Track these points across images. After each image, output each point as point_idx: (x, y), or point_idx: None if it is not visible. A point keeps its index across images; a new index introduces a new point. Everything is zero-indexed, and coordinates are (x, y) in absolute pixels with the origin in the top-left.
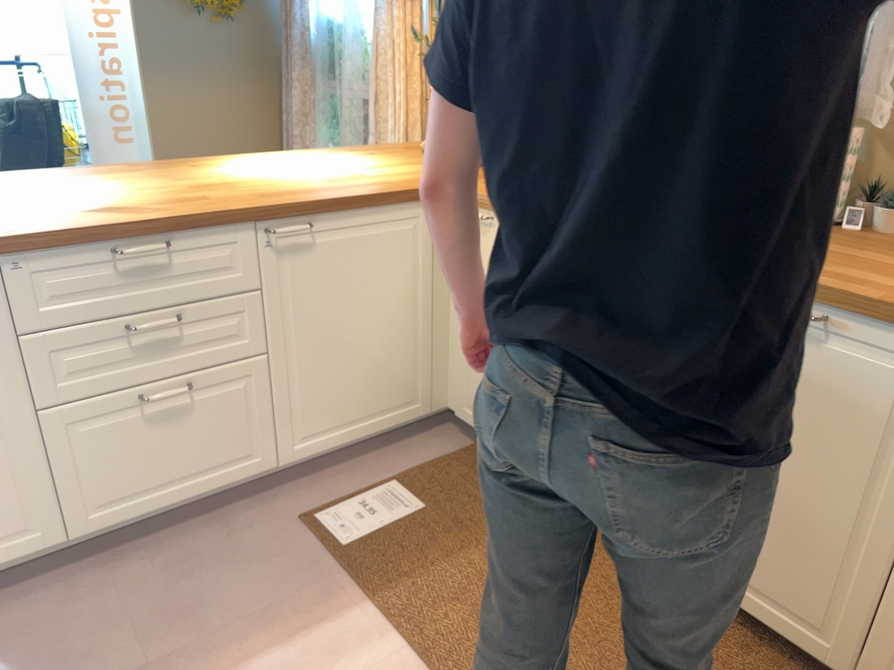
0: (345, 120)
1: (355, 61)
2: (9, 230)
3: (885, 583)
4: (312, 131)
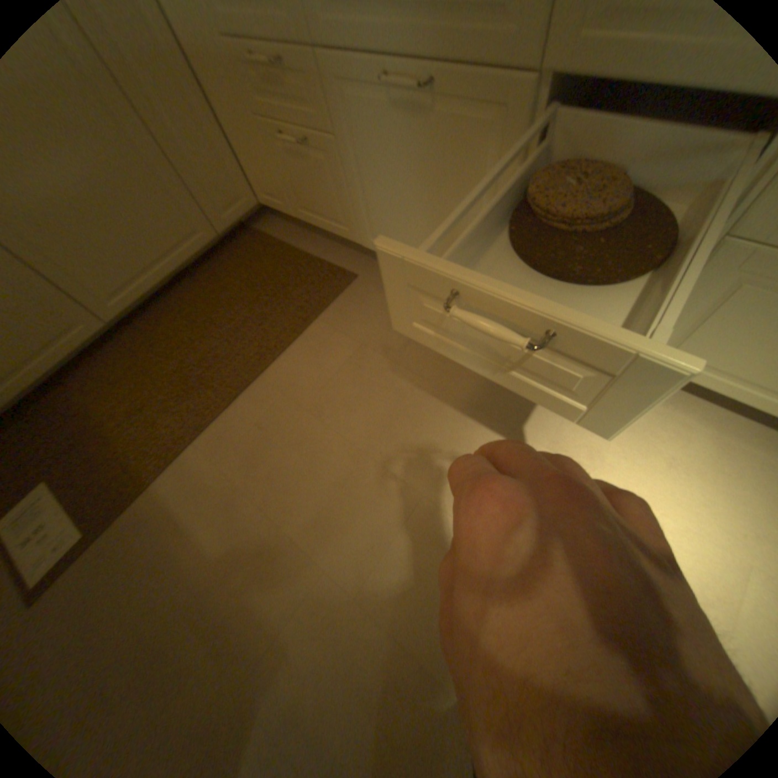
0: None
1: None
2: None
3: (173, 173)
4: None
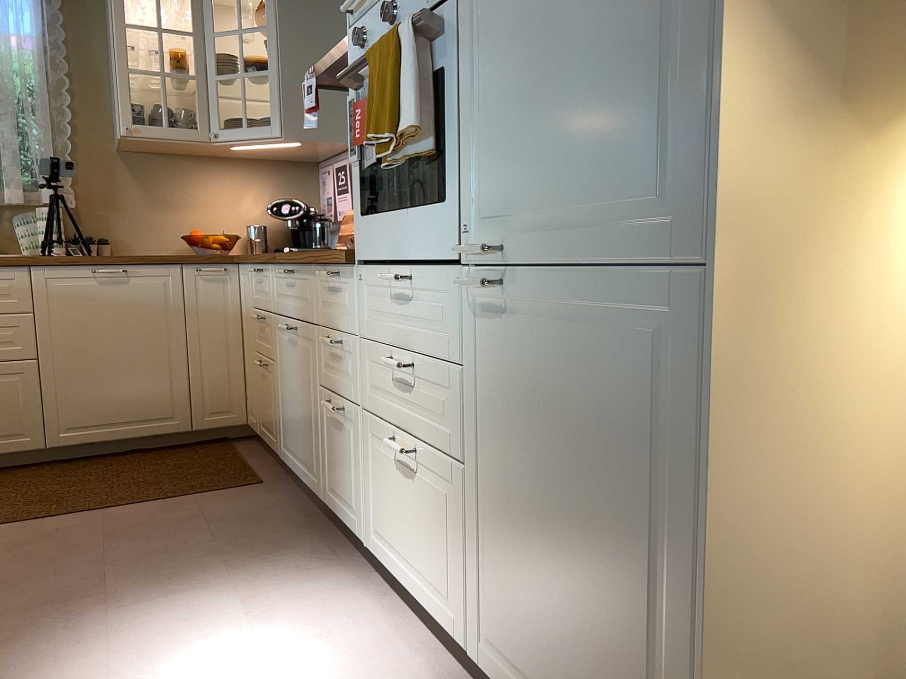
0: None
1: None
2: None
3: (187, 374)
4: None
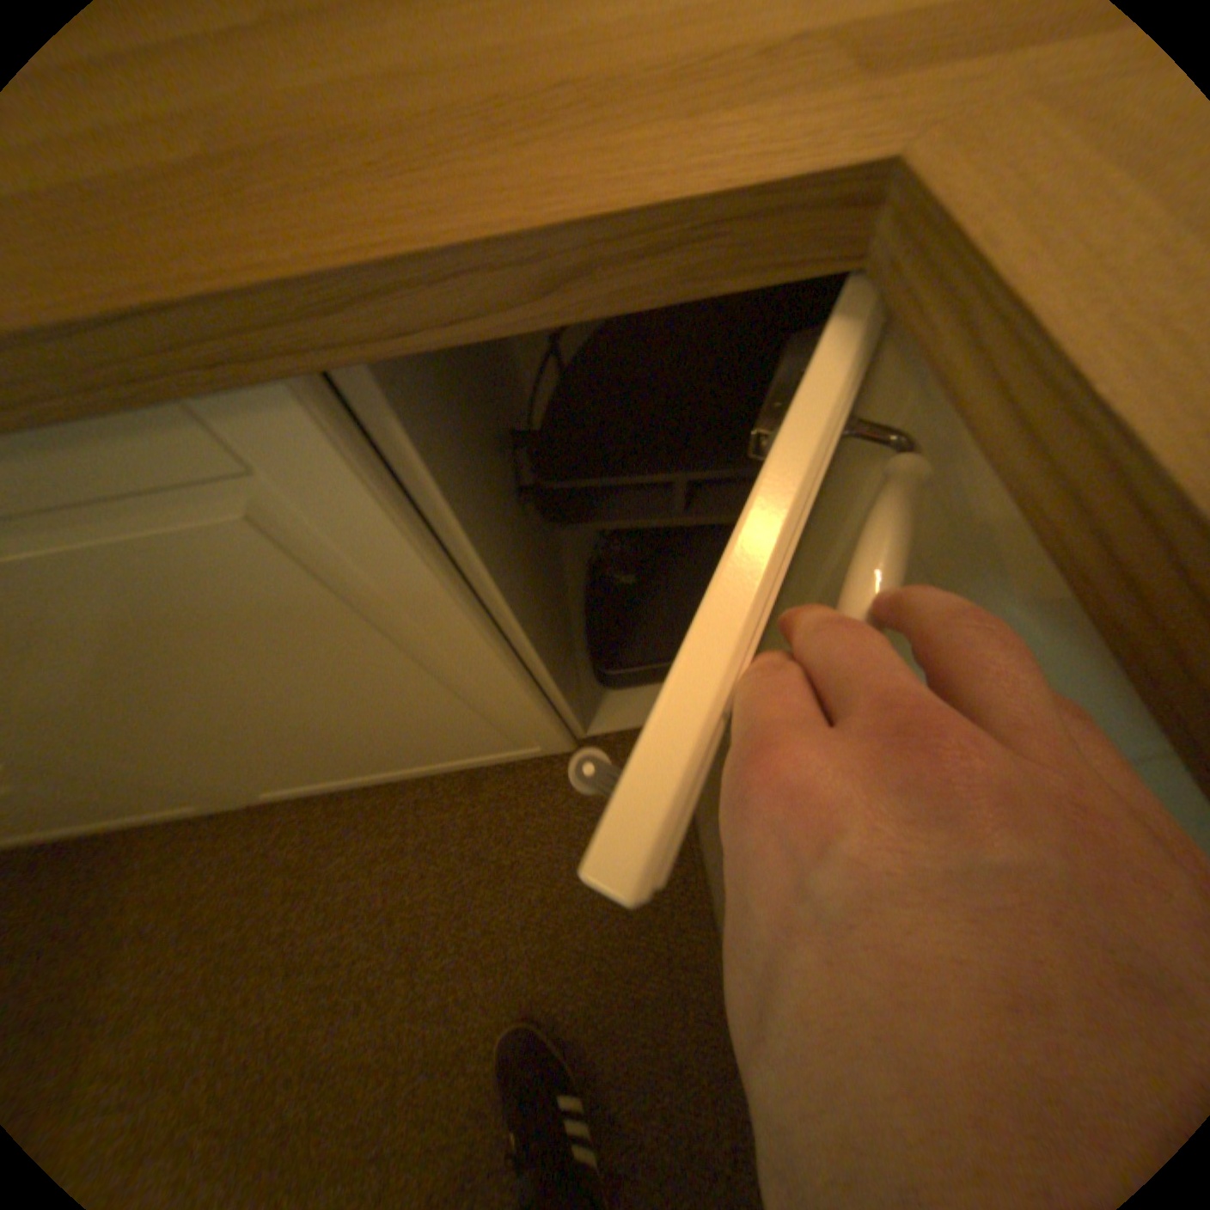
0: None
1: None
2: None
3: (538, 707)
4: None
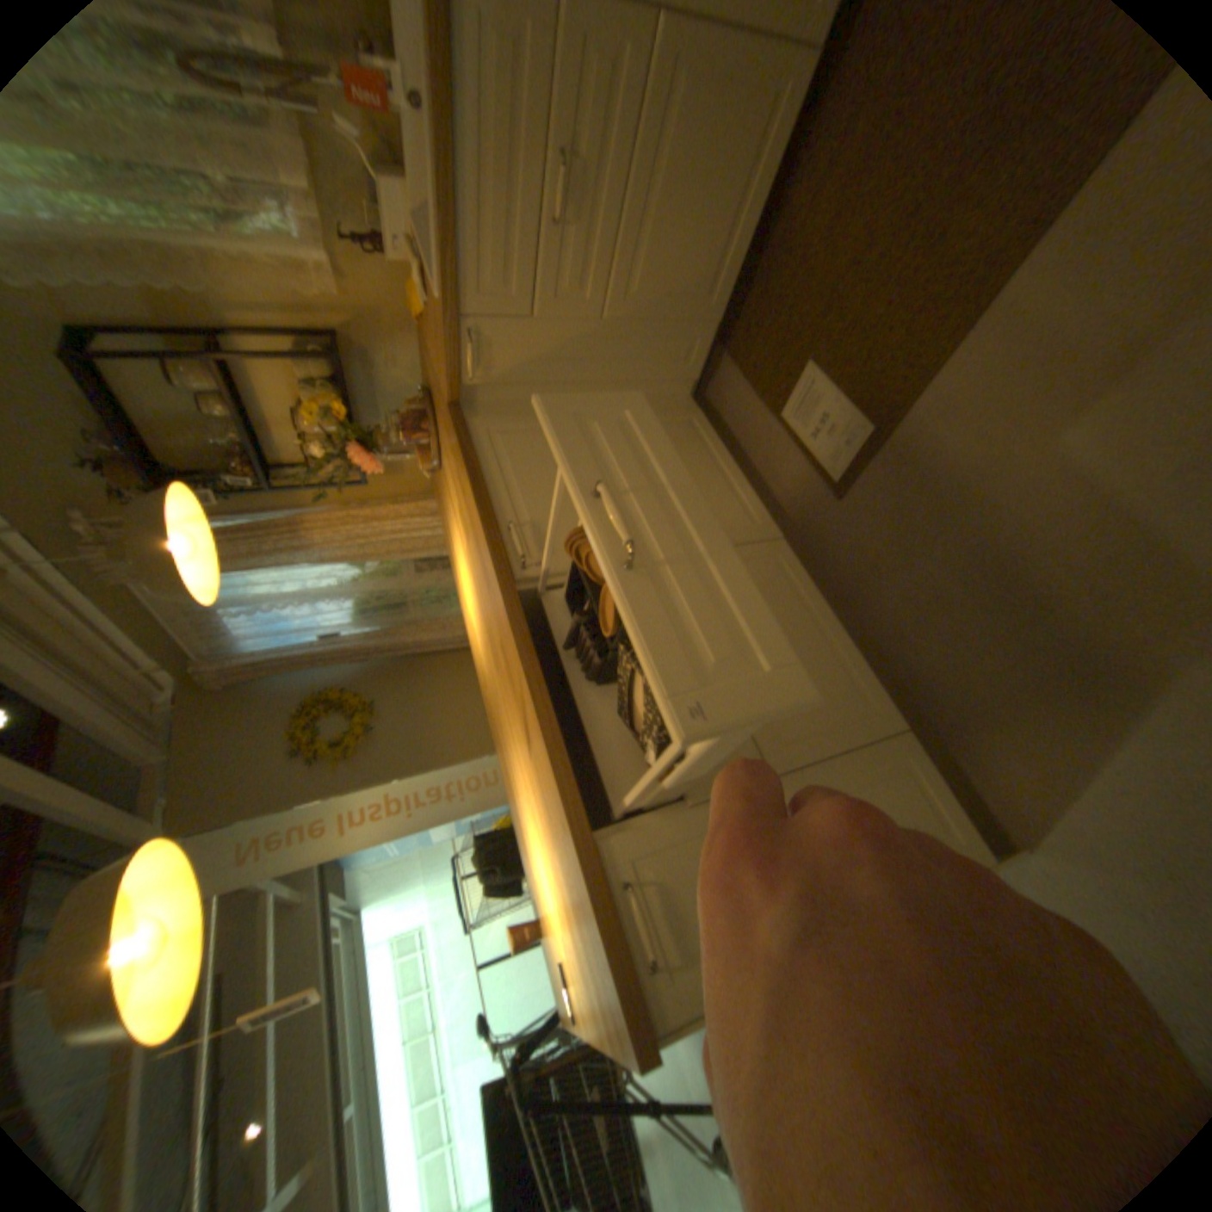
0: (440, 585)
1: (383, 583)
2: (565, 829)
3: None
4: (458, 619)
